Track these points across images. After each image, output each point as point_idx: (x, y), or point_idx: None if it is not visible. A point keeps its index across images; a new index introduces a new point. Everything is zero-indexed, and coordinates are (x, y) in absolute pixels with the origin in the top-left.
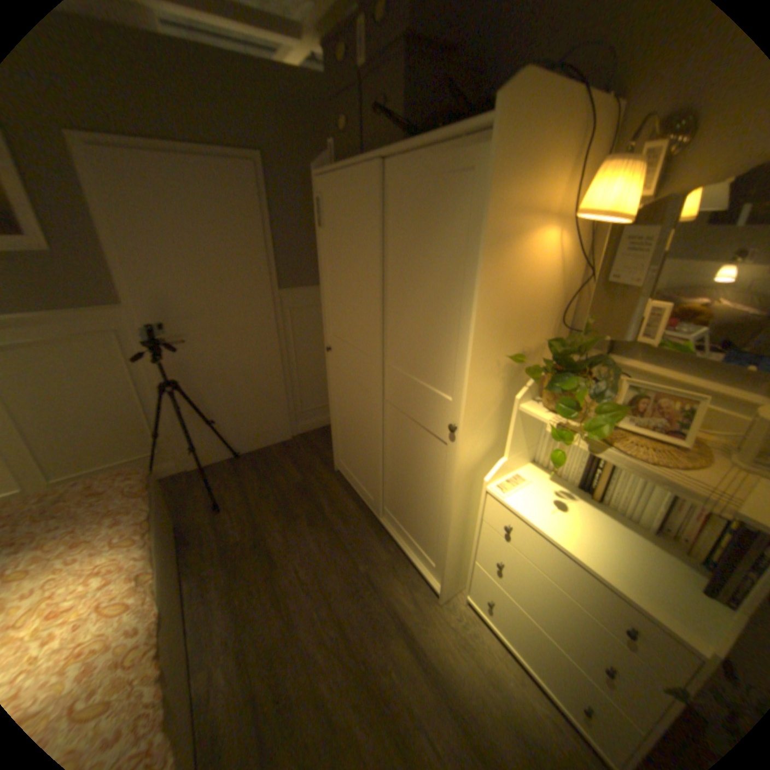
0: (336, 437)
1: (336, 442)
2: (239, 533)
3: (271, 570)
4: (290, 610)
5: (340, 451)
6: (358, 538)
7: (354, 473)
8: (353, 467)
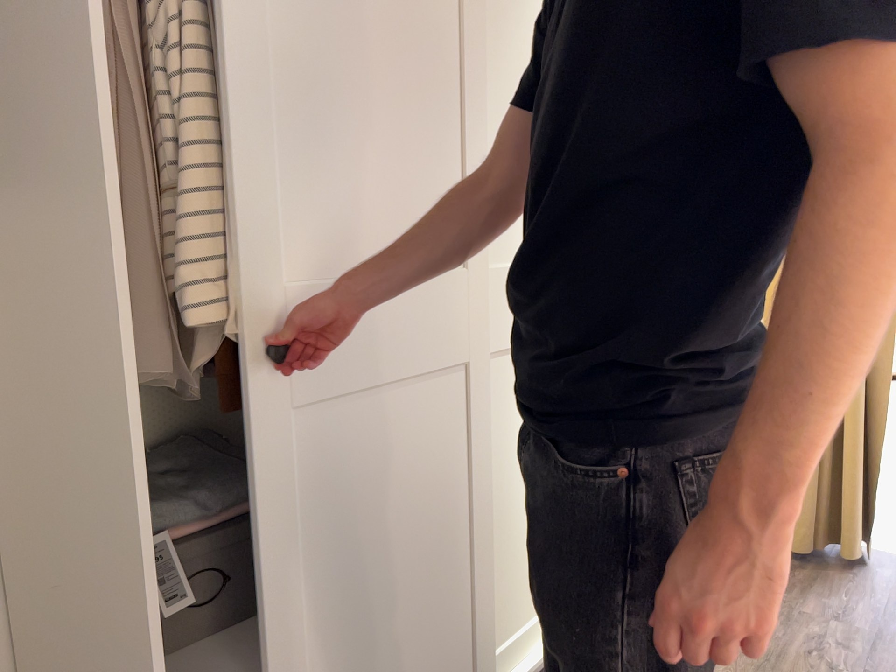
0: None
1: None
2: None
3: None
4: None
5: None
6: None
7: None
8: None
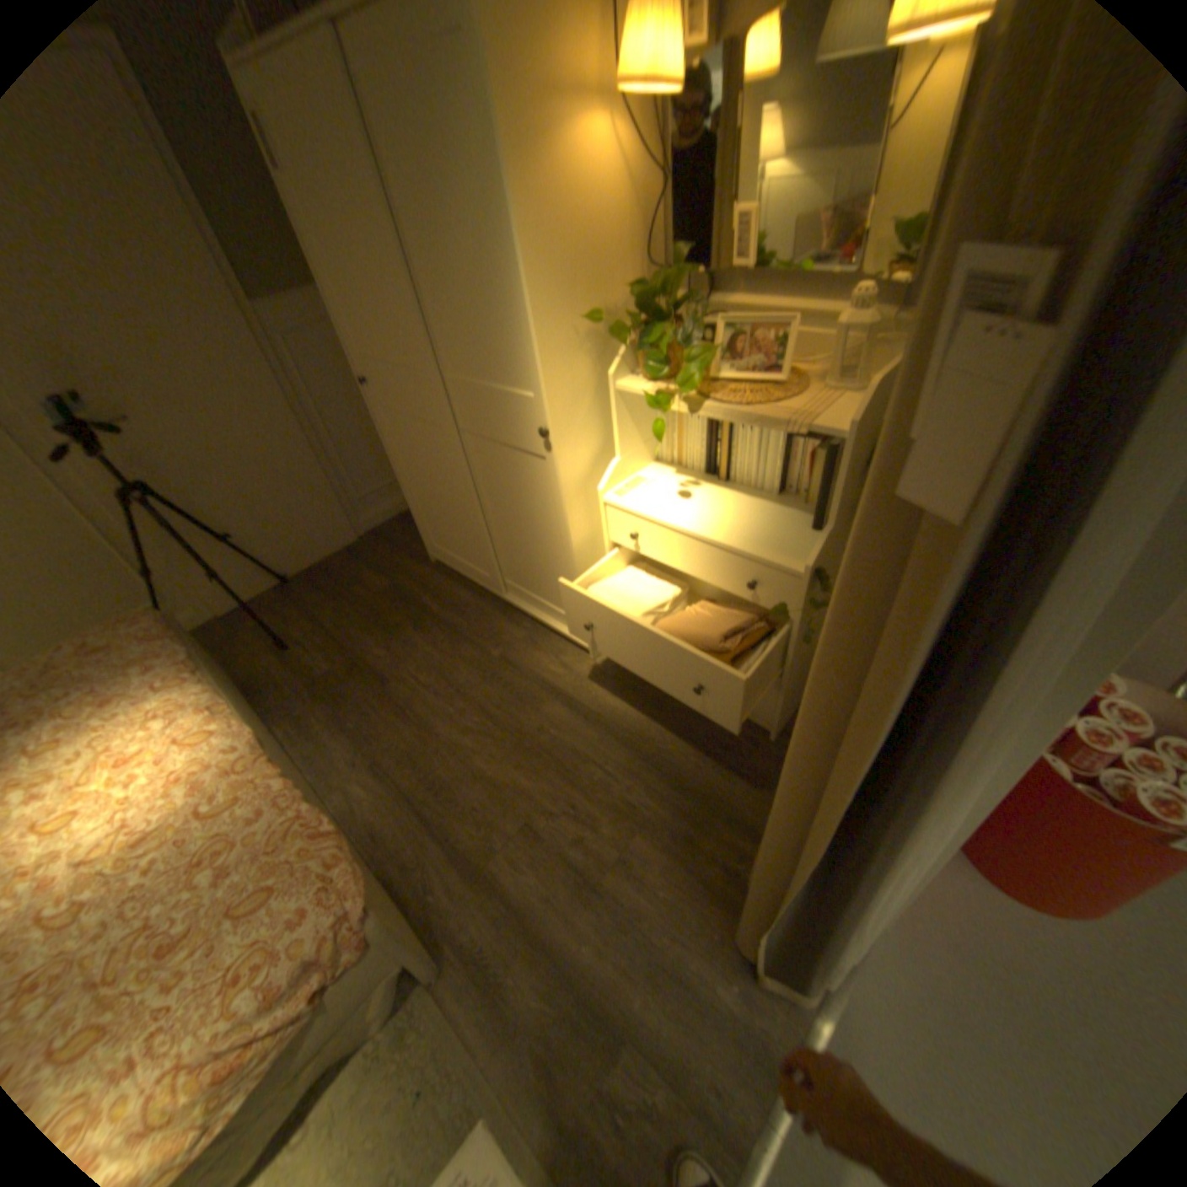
0: (419, 514)
1: (423, 522)
2: (328, 663)
3: (385, 686)
4: (421, 714)
5: (431, 532)
6: (484, 626)
7: (458, 554)
8: (455, 546)
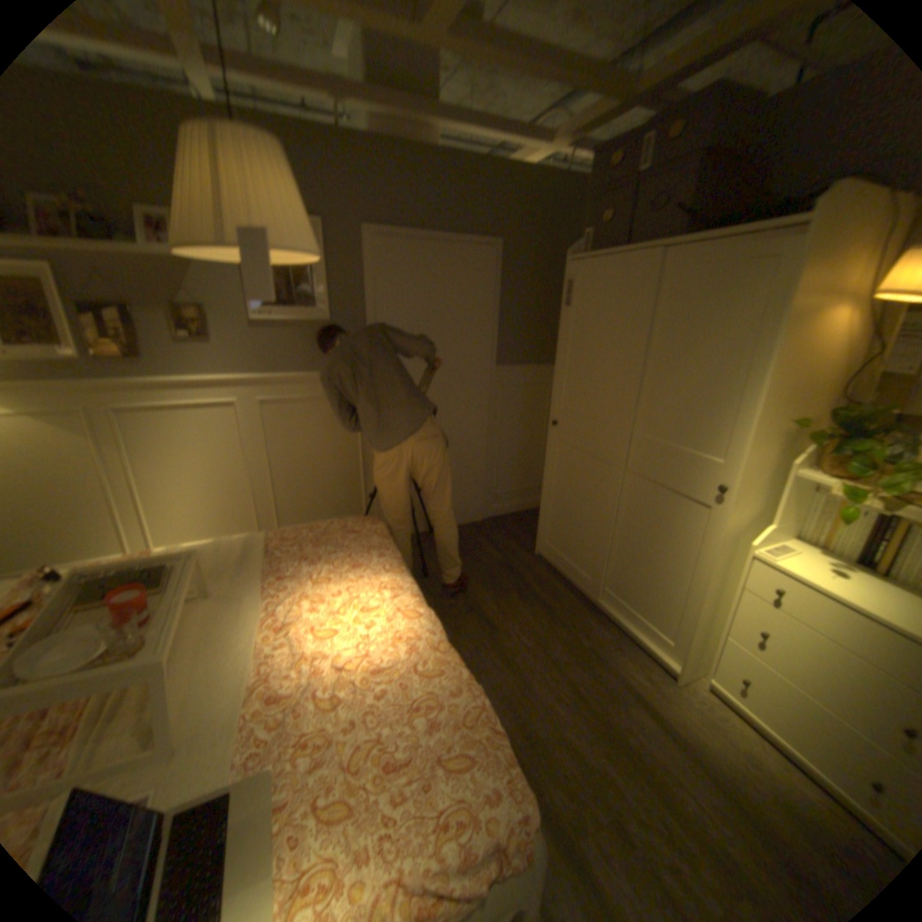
0: (546, 516)
1: (545, 522)
2: (453, 597)
3: (494, 632)
4: (522, 668)
5: (548, 531)
6: (576, 617)
7: (566, 553)
8: (567, 547)
